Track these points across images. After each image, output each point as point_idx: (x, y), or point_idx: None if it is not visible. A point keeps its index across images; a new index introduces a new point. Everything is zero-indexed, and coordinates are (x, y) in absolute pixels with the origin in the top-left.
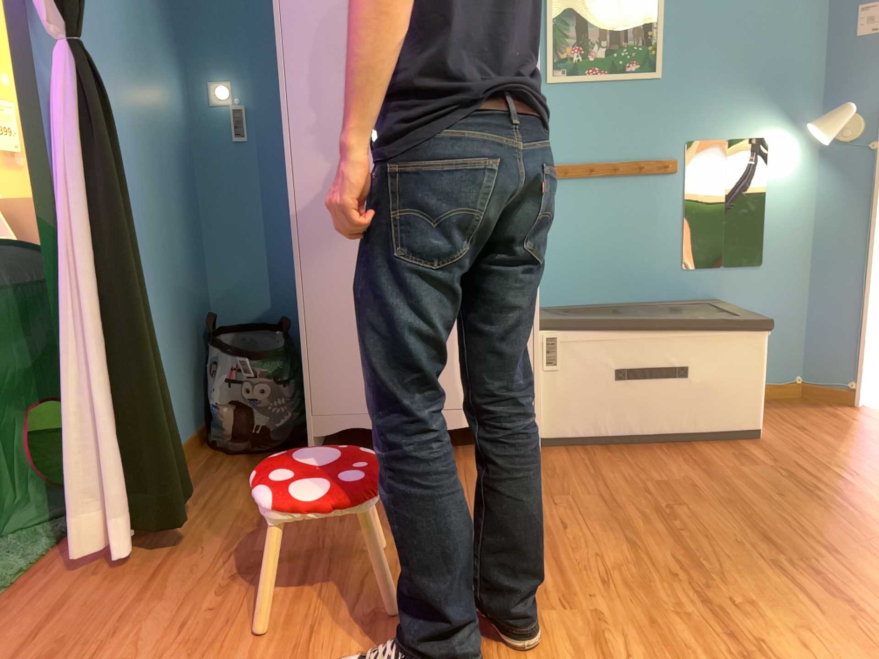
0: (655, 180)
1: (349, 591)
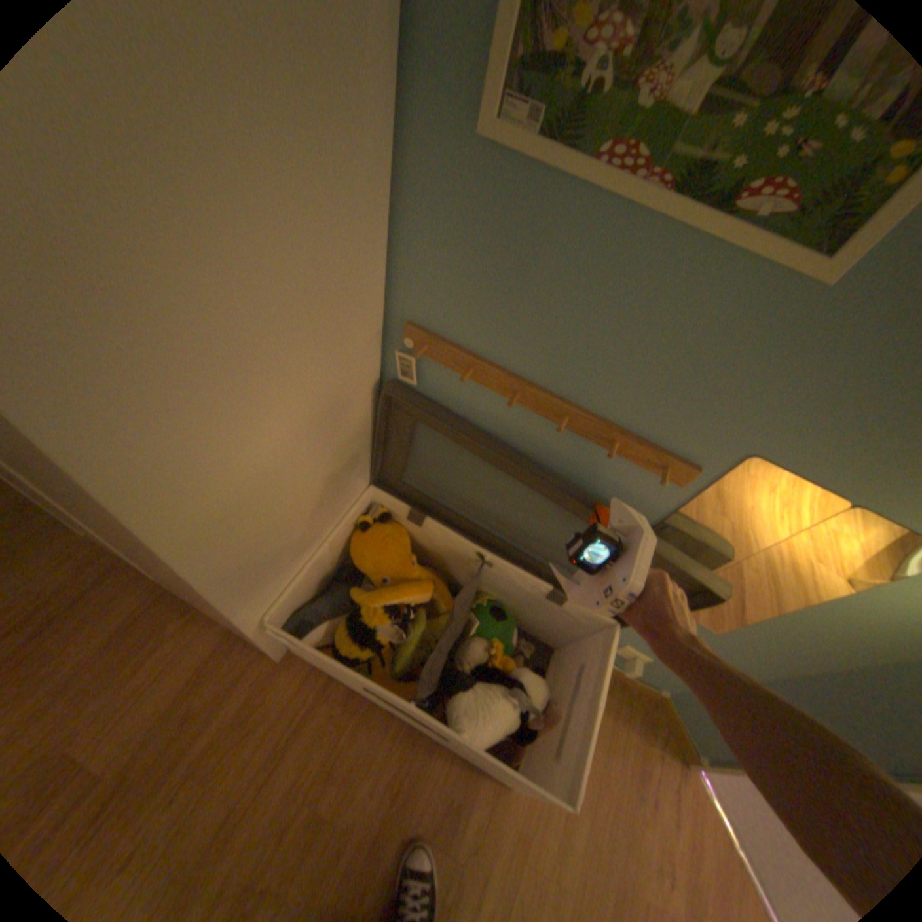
0: (638, 470)
1: None
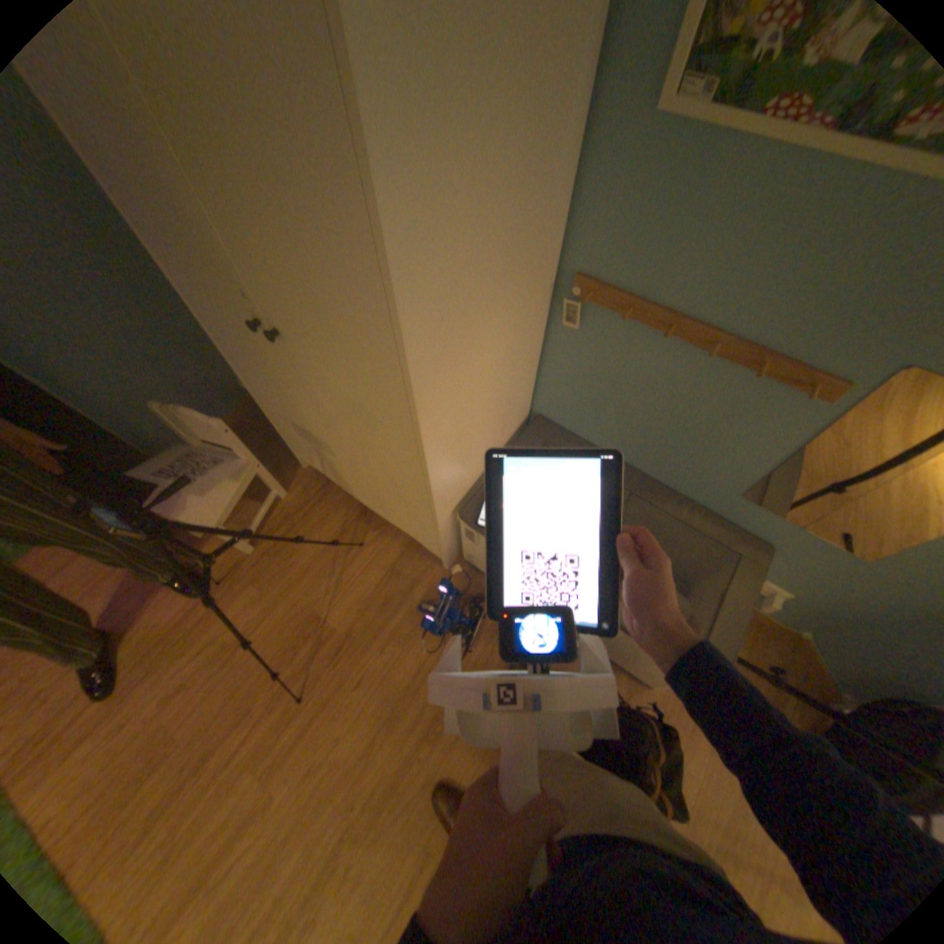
0: (786, 393)
1: (194, 661)
